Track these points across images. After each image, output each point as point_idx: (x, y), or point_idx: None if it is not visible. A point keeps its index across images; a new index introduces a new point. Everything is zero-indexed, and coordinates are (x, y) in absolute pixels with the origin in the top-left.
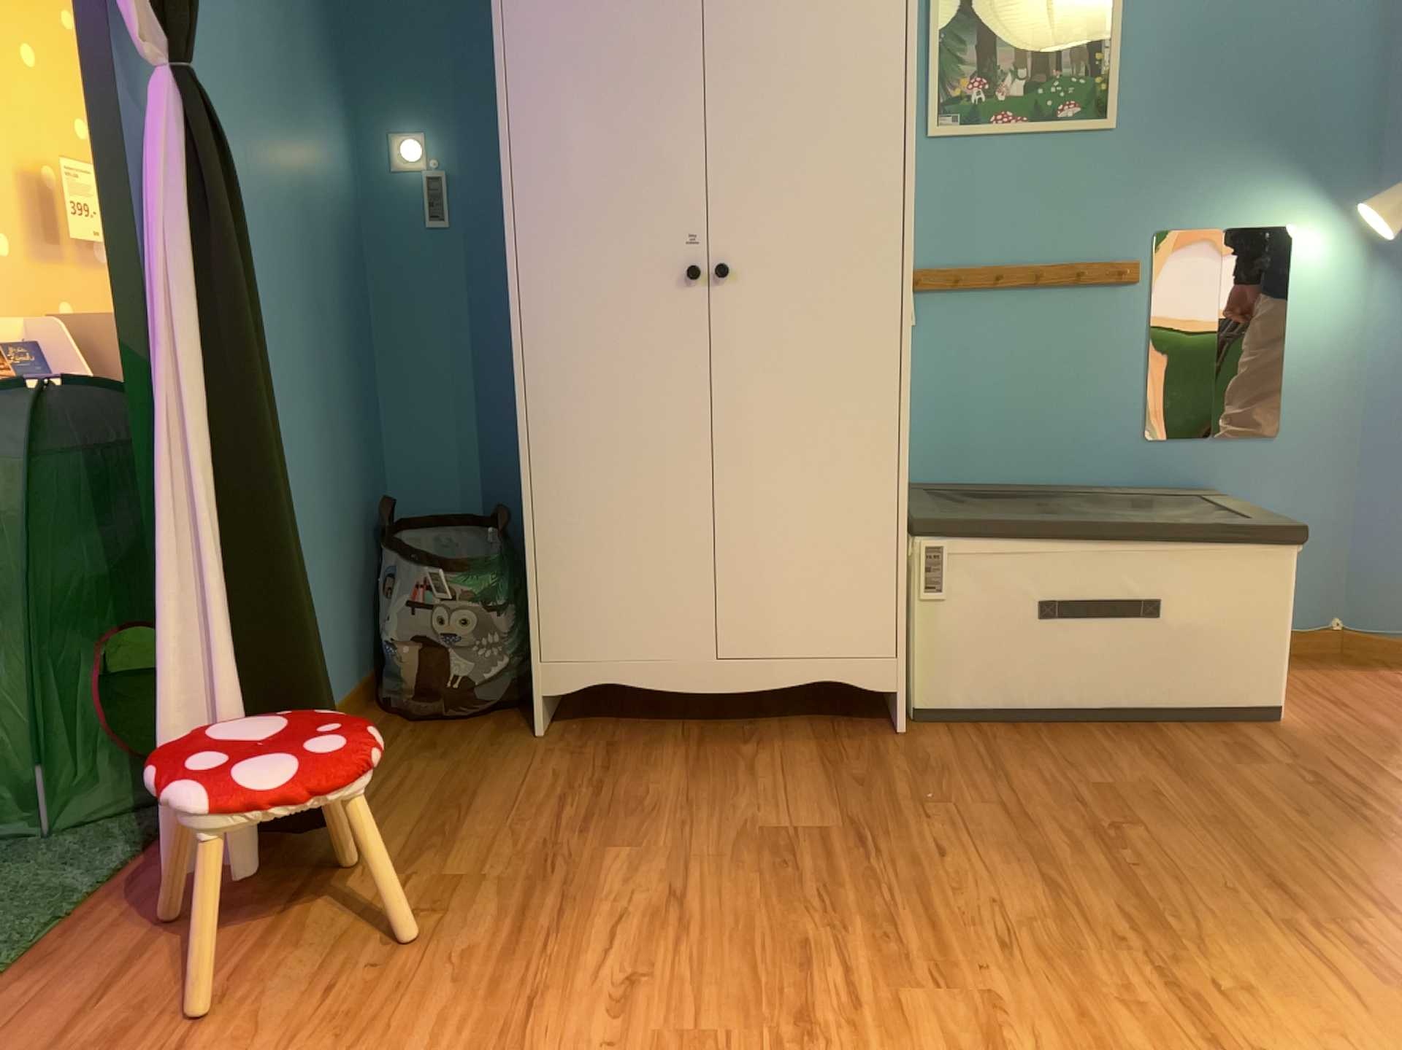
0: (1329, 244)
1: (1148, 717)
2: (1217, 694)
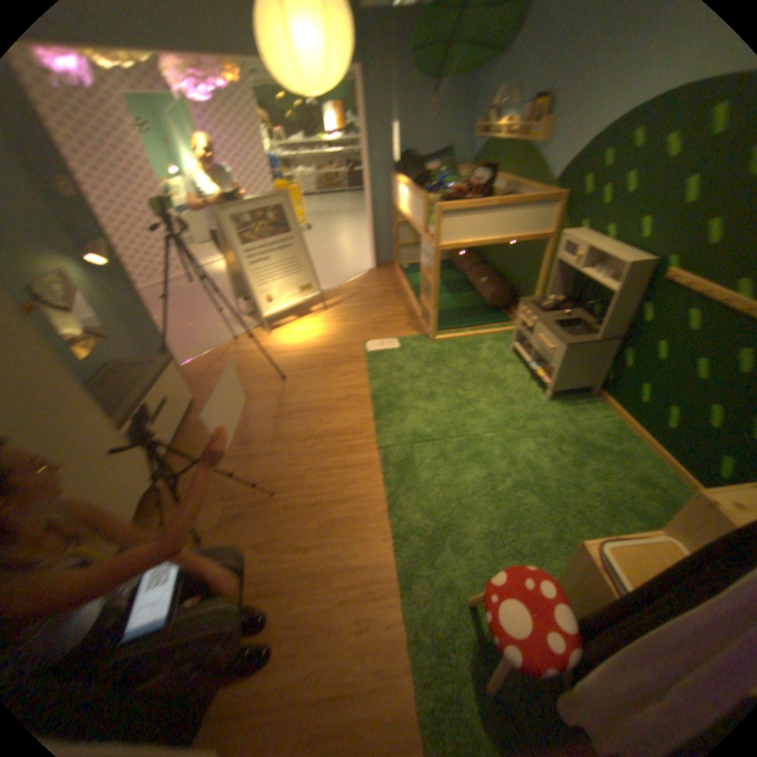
0: (71, 271)
1: (180, 425)
2: (183, 407)
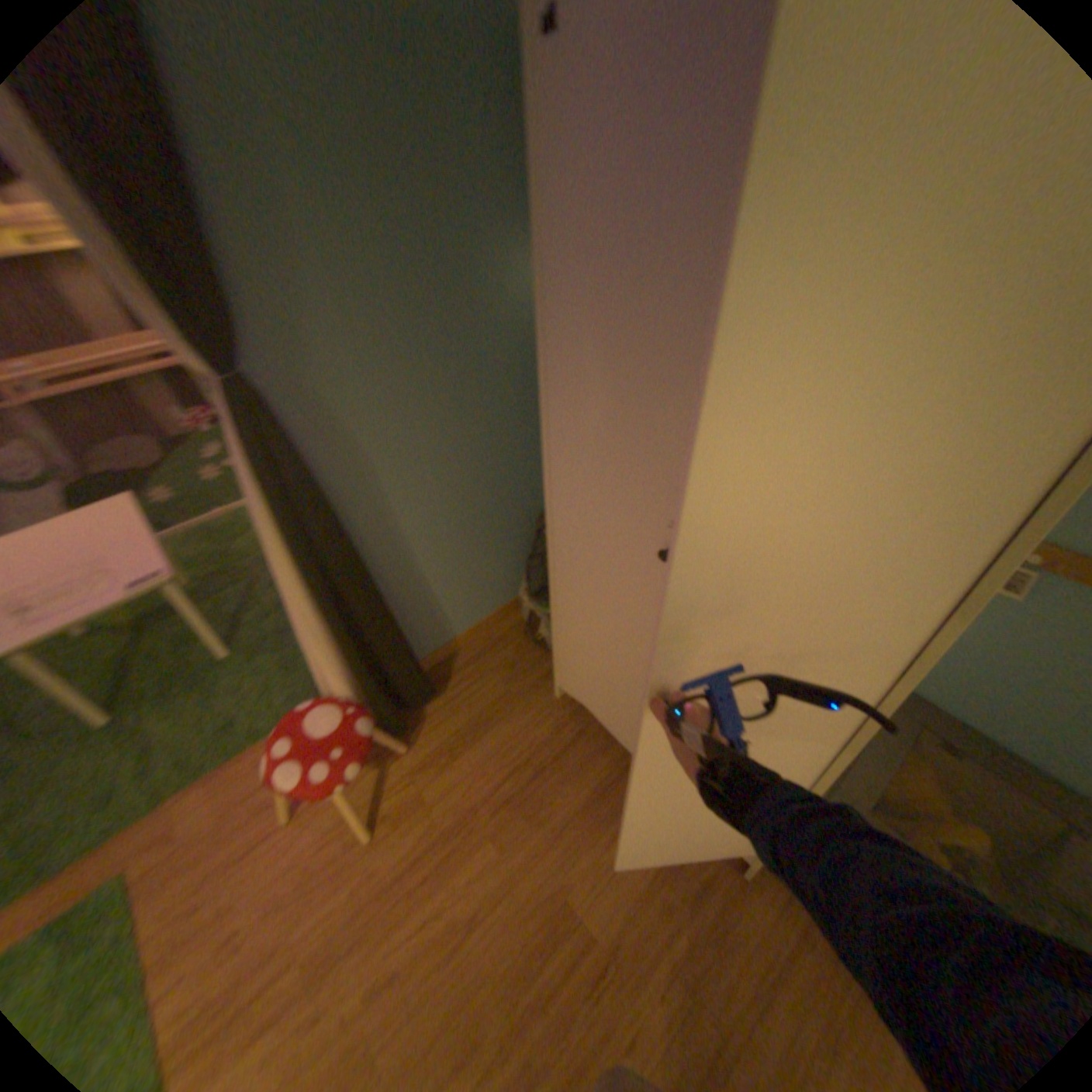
0: None
1: None
2: None
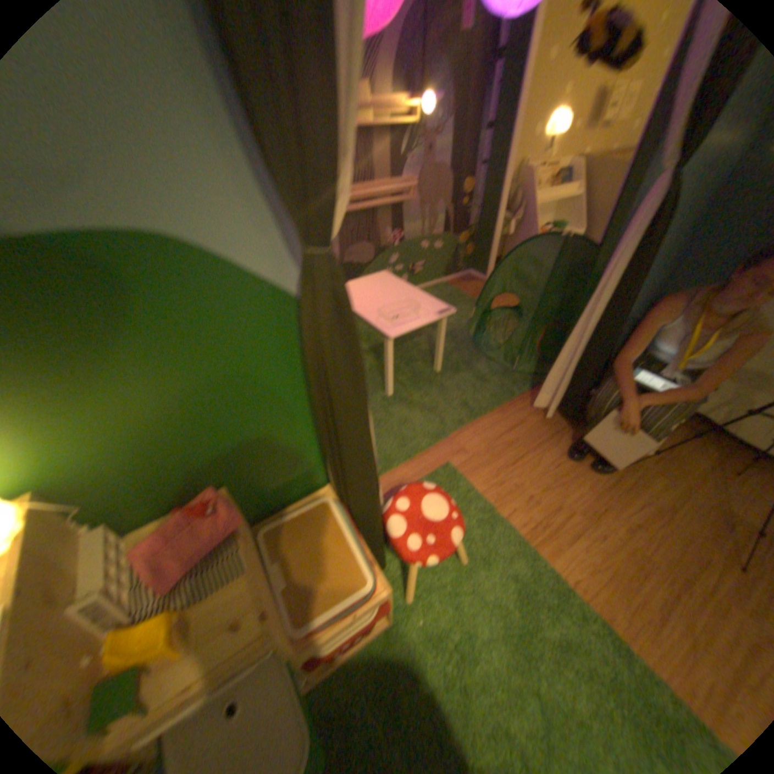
0: None
1: None
2: None
